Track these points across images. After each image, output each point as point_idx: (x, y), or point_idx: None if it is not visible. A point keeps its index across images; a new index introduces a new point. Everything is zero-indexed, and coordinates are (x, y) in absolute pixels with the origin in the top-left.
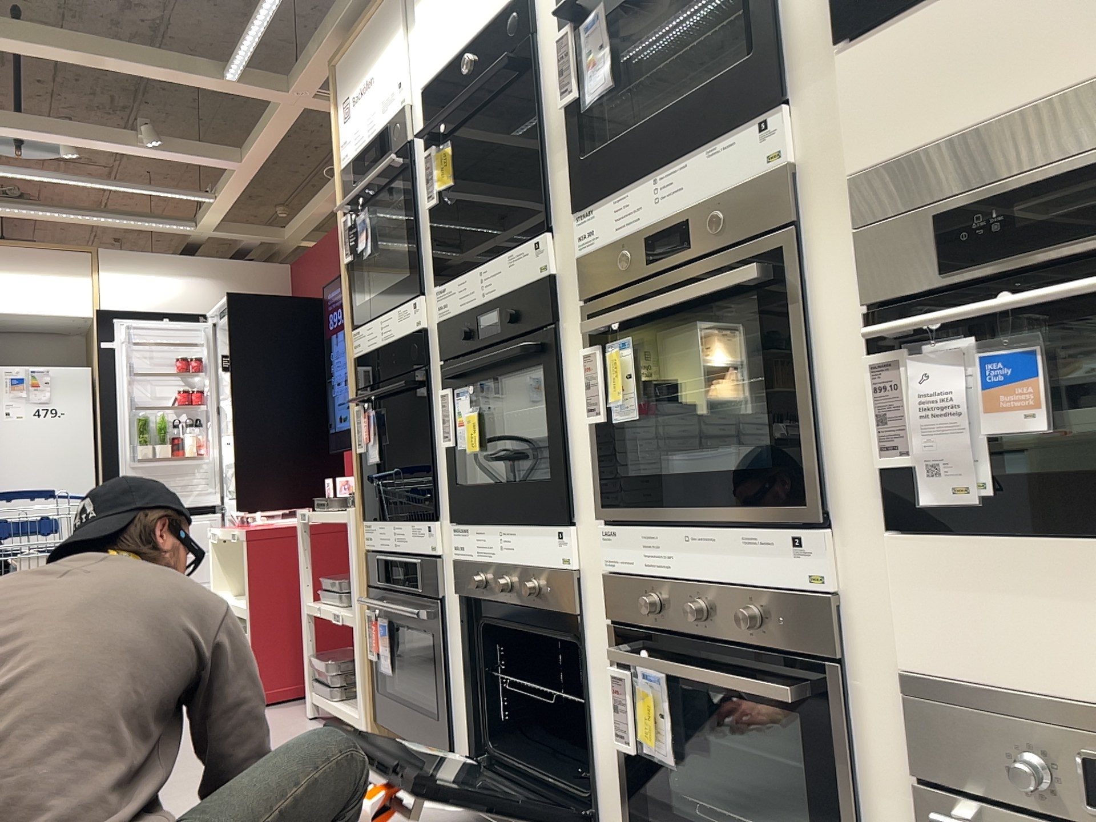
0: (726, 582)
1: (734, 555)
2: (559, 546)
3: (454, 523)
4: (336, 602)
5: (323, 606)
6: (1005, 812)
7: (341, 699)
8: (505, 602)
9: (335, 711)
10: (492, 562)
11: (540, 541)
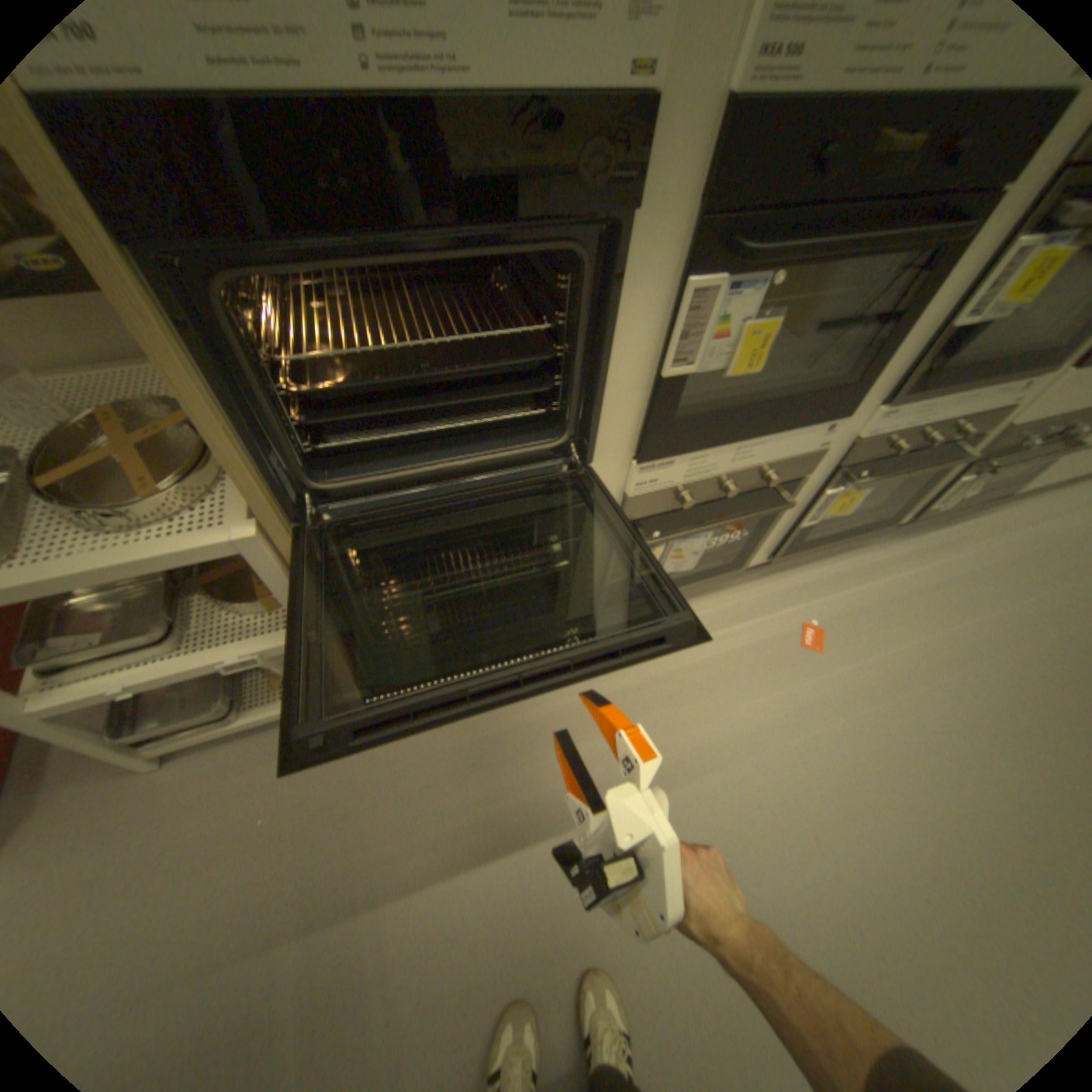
0: (960, 416)
1: (981, 400)
2: (823, 434)
3: (643, 458)
4: (113, 656)
5: (103, 681)
6: (994, 455)
7: (235, 710)
8: (712, 497)
9: (250, 724)
10: (709, 473)
11: (799, 437)
